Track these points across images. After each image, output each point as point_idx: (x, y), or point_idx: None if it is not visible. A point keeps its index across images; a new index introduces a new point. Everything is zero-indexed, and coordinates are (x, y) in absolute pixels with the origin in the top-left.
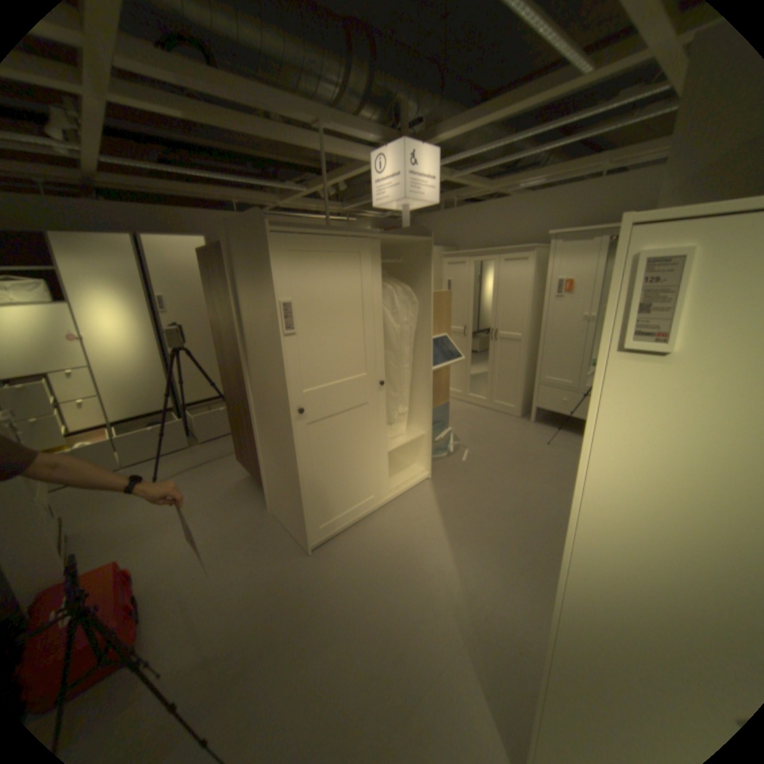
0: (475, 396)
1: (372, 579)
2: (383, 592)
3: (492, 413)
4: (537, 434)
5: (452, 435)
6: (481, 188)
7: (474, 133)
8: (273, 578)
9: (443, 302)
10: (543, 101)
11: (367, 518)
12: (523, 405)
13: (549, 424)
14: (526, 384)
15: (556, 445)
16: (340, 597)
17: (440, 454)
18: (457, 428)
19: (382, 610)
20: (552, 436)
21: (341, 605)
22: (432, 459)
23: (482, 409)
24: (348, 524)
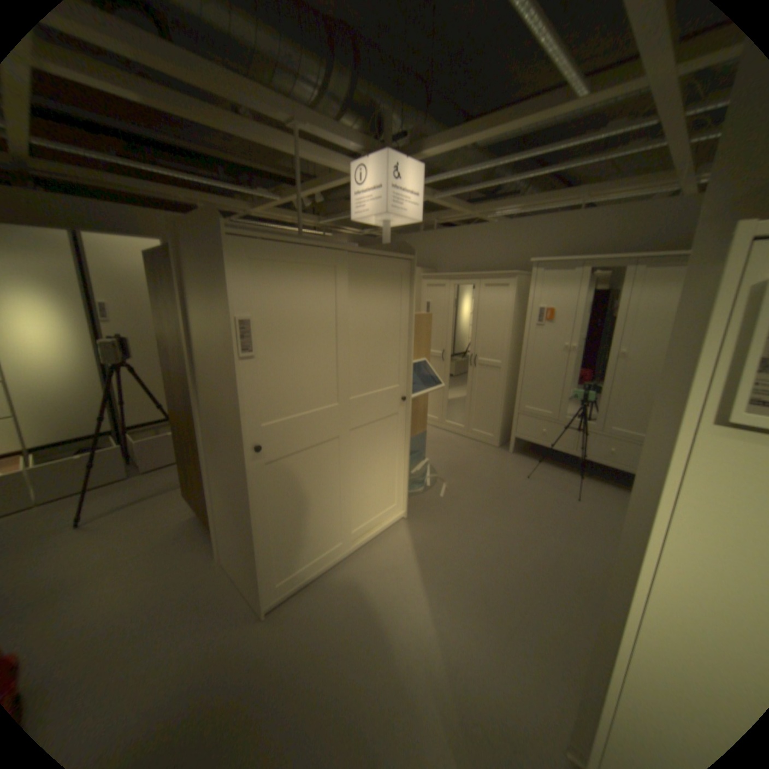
0: (452, 422)
1: (337, 651)
2: (350, 670)
3: (470, 442)
4: (517, 466)
5: (429, 467)
6: (462, 212)
7: (458, 156)
8: (214, 654)
9: (423, 325)
10: (535, 124)
11: (333, 569)
12: (502, 434)
13: (528, 455)
14: (505, 413)
15: (536, 479)
16: (296, 679)
17: (416, 488)
18: (434, 458)
19: (348, 696)
20: (532, 469)
21: (298, 691)
22: (408, 494)
23: (459, 438)
24: (311, 578)
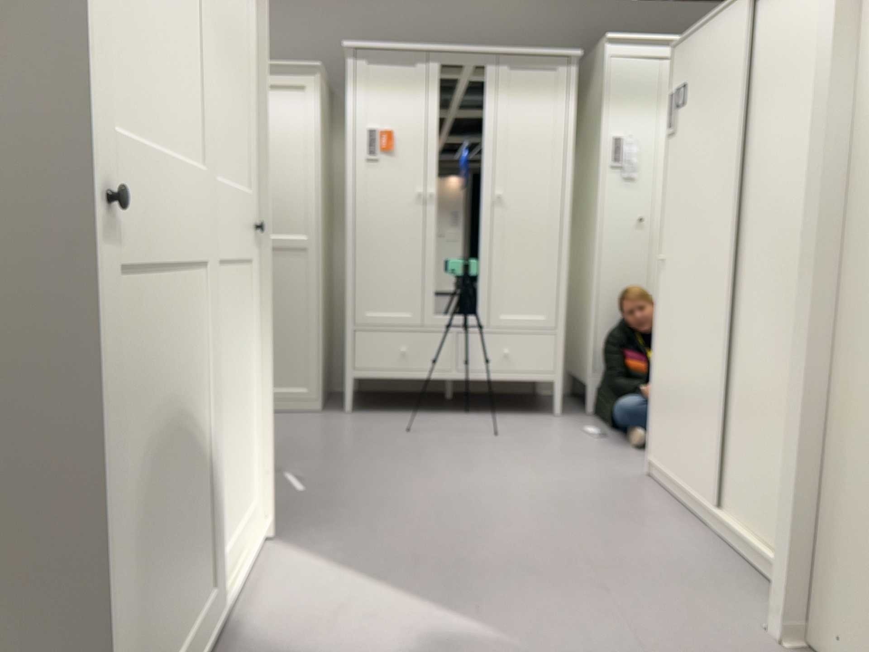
0: None
1: None
2: None
3: None
4: (375, 425)
5: None
6: None
7: None
8: None
9: None
10: None
11: None
12: (321, 383)
13: (375, 409)
14: (322, 339)
15: (418, 431)
16: None
17: None
18: None
19: None
20: (400, 422)
21: None
22: None
23: None
24: None
